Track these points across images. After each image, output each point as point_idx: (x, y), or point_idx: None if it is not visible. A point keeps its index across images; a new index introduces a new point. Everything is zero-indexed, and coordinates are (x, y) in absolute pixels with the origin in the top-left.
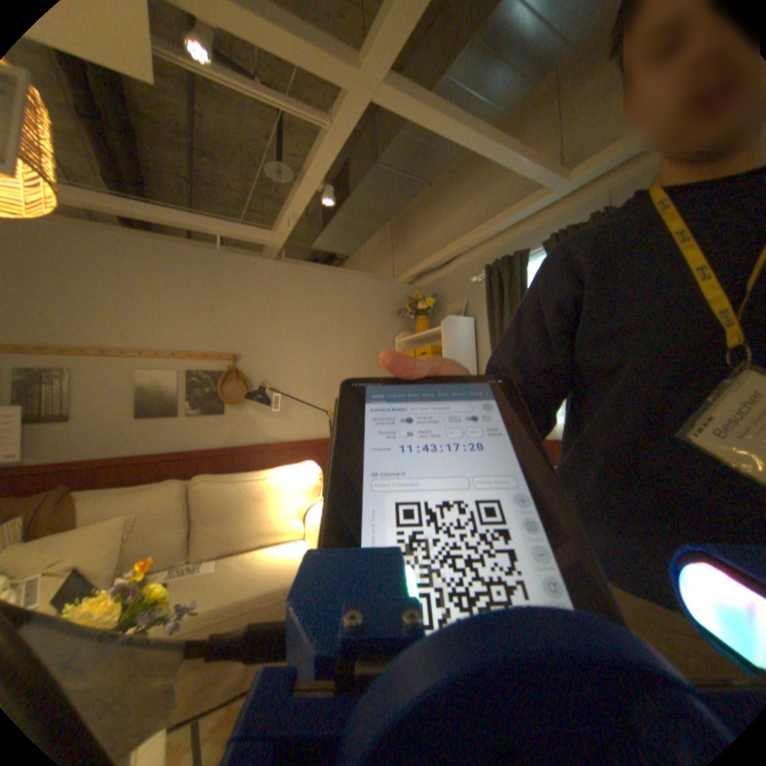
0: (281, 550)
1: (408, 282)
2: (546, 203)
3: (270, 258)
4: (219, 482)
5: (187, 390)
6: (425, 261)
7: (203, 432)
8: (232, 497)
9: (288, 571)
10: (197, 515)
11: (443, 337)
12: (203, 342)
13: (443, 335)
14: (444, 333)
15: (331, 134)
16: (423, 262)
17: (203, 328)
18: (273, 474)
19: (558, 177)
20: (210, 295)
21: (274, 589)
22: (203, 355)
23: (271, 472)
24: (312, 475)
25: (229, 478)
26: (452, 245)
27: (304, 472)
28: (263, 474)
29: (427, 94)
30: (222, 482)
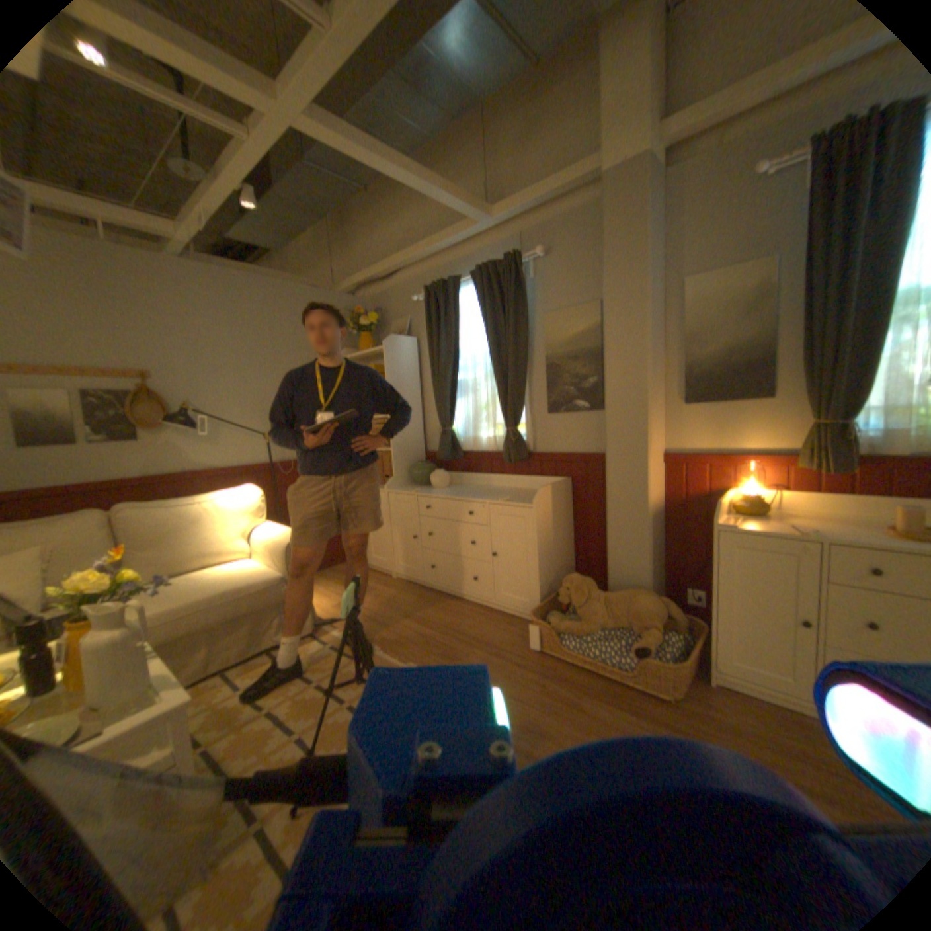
0: (227, 567)
1: (350, 290)
2: (474, 232)
3: (172, 251)
4: (147, 508)
5: (83, 413)
6: (366, 270)
7: (112, 460)
8: (164, 521)
9: (238, 578)
10: (126, 542)
11: (387, 356)
12: (96, 355)
13: (387, 354)
14: (387, 352)
15: (248, 145)
16: (365, 271)
17: (94, 339)
18: (208, 498)
19: (479, 213)
20: (98, 298)
21: (227, 590)
22: (99, 372)
23: (206, 496)
24: (253, 497)
25: (158, 504)
26: (393, 257)
27: (244, 494)
28: (197, 498)
29: (346, 127)
30: (150, 507)
